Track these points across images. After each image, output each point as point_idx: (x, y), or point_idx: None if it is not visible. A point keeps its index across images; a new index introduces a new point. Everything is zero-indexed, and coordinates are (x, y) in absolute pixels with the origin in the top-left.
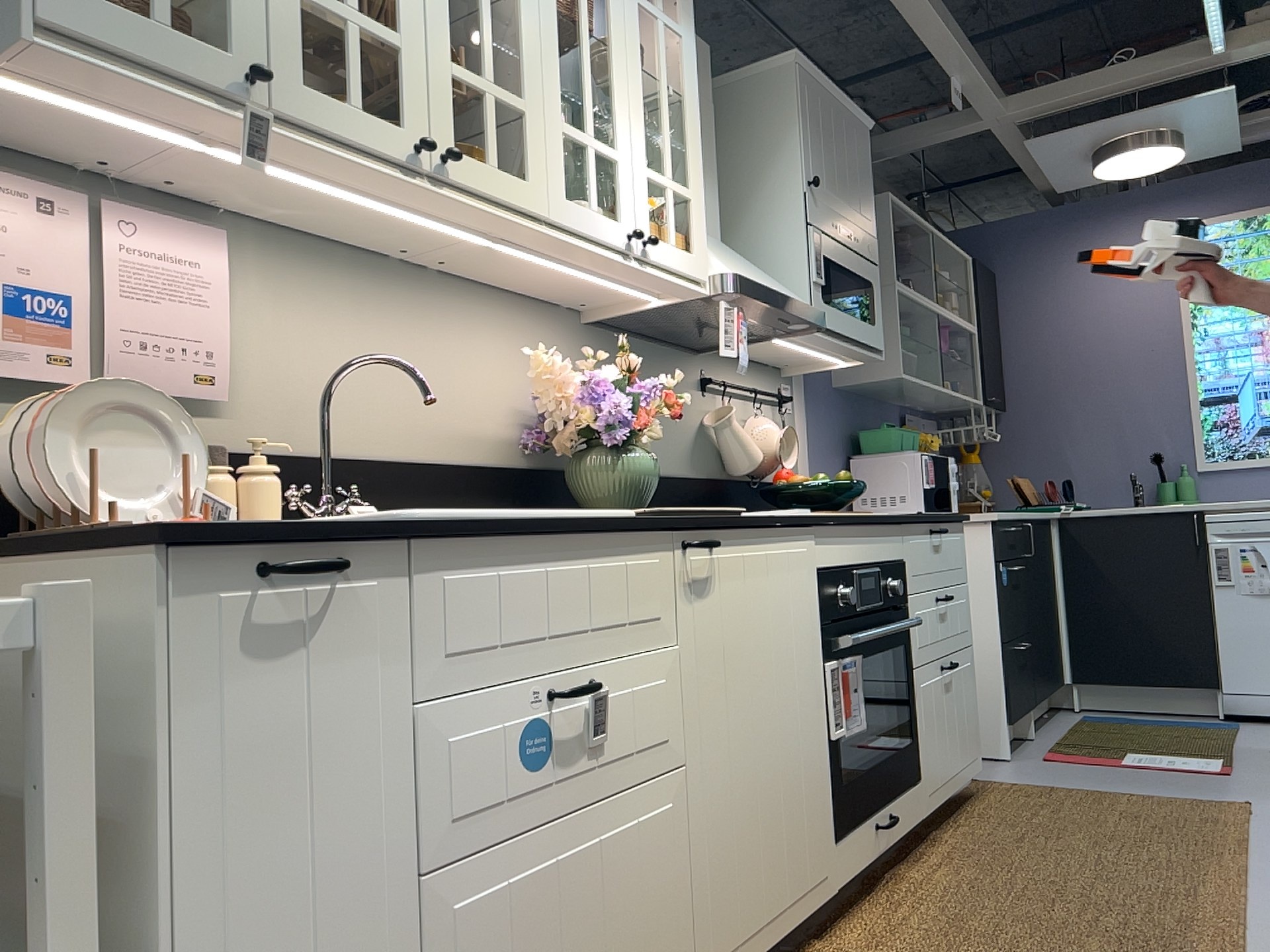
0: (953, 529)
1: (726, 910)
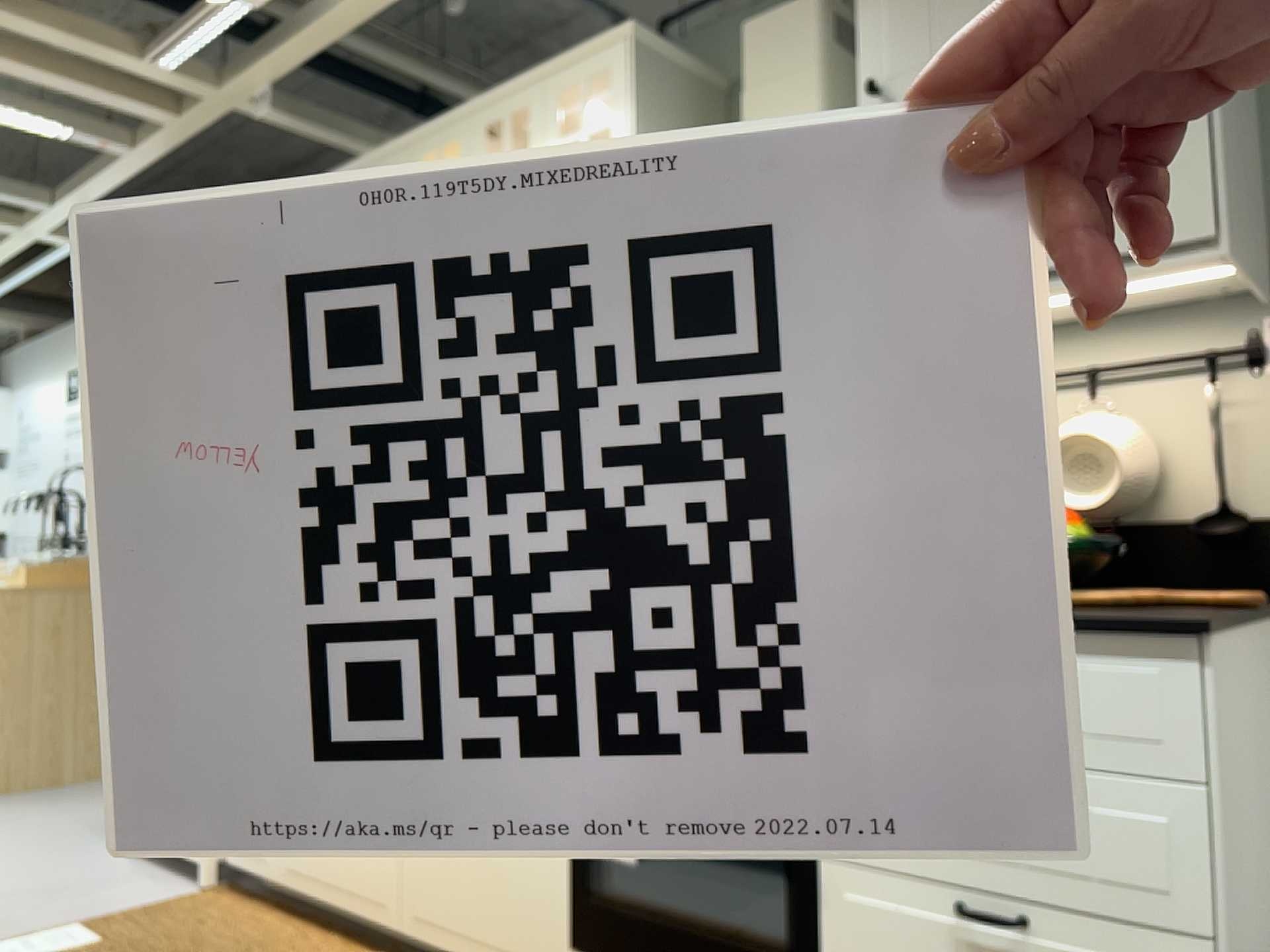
0: (1095, 647)
1: (424, 890)
